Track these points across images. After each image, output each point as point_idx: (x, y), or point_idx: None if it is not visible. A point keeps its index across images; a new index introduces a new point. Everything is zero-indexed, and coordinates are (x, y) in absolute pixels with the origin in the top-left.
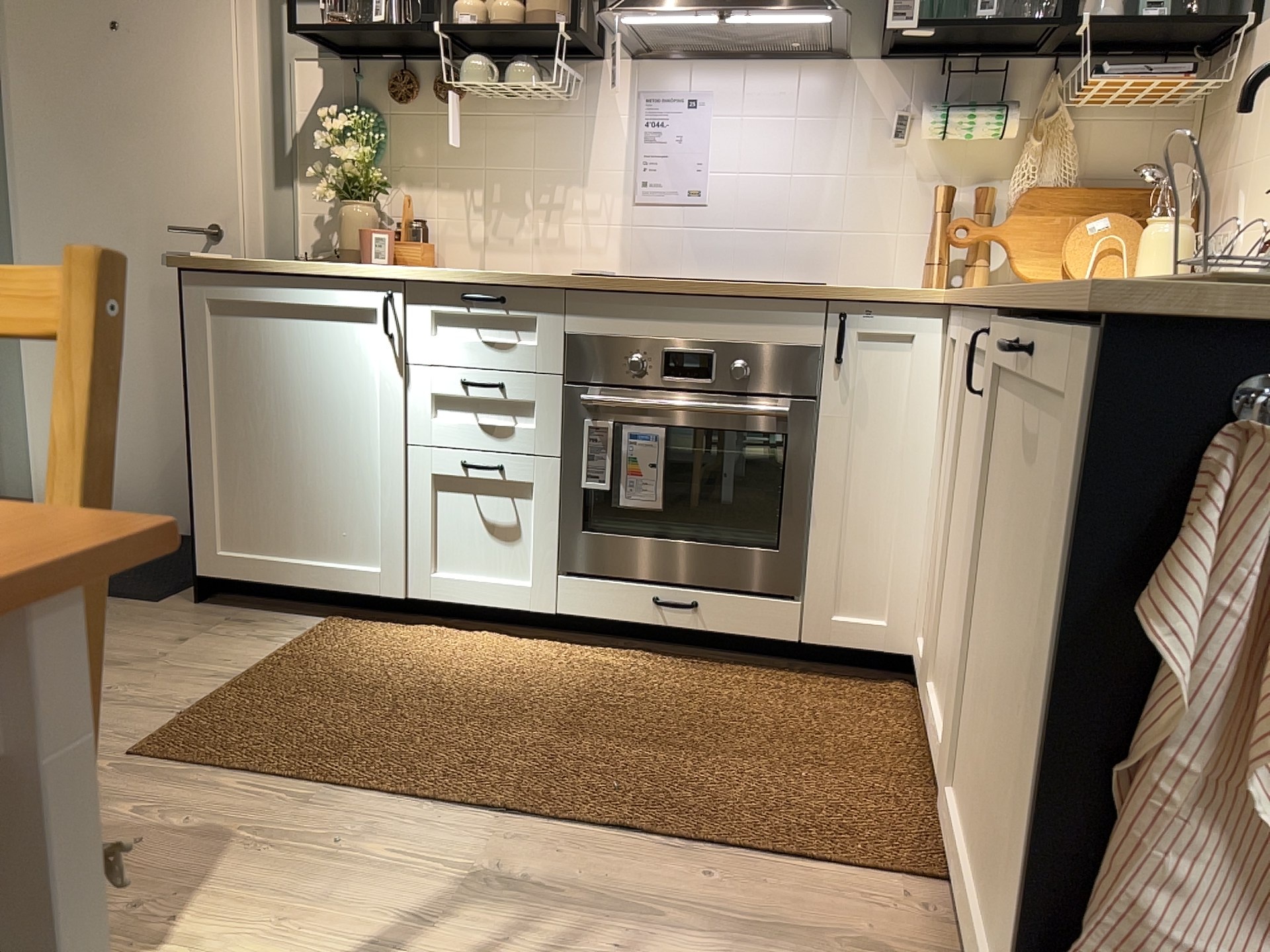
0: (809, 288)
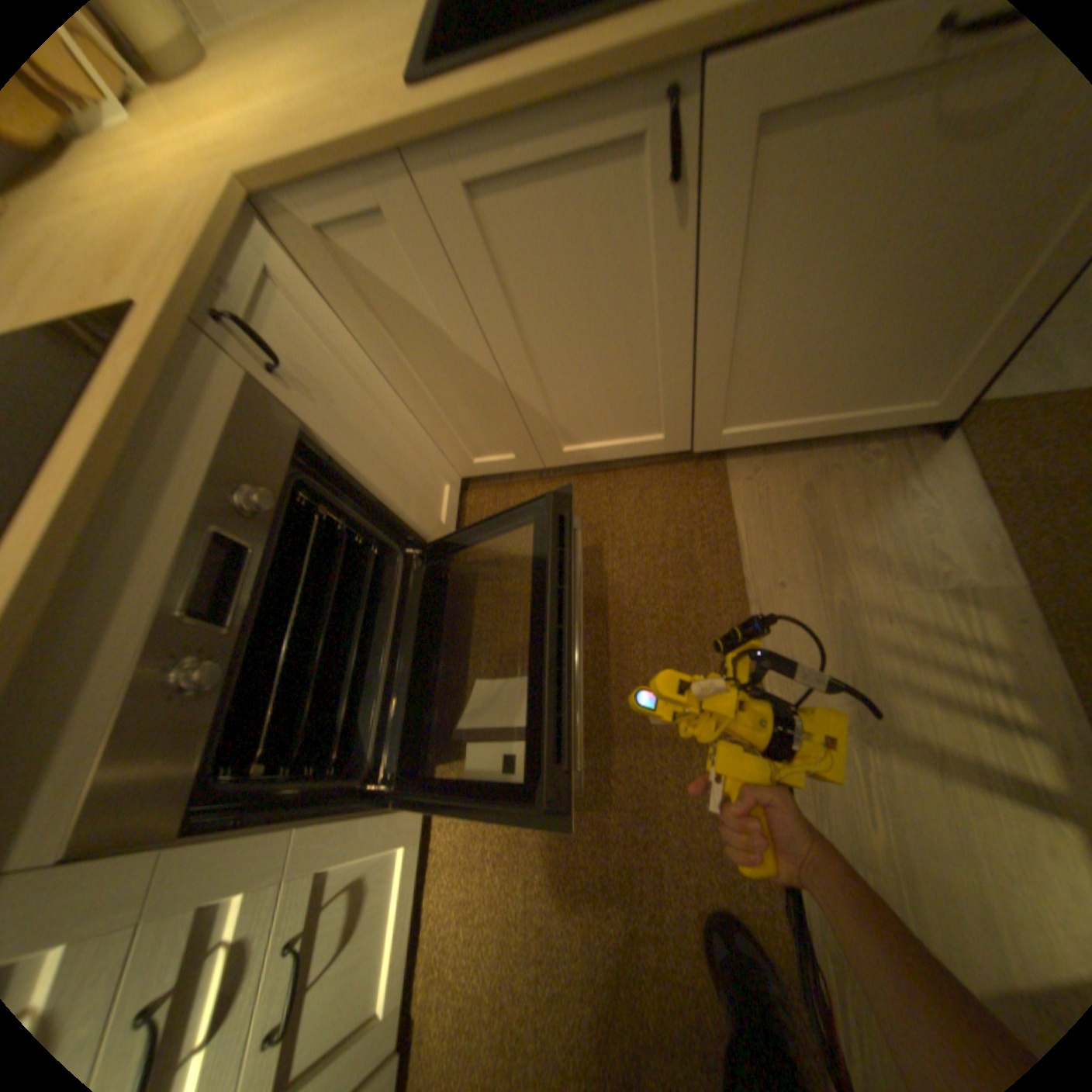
0: (154, 322)
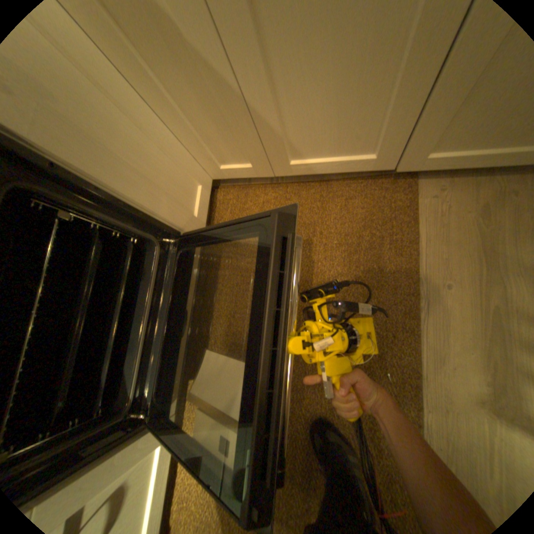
0: None
